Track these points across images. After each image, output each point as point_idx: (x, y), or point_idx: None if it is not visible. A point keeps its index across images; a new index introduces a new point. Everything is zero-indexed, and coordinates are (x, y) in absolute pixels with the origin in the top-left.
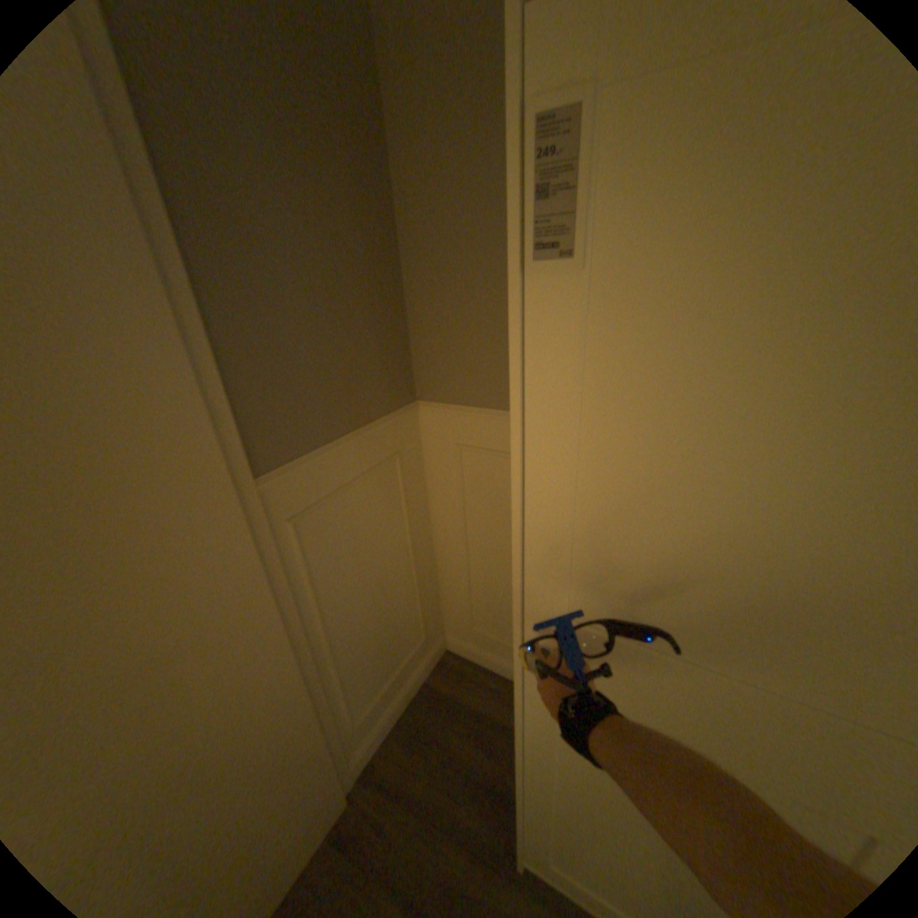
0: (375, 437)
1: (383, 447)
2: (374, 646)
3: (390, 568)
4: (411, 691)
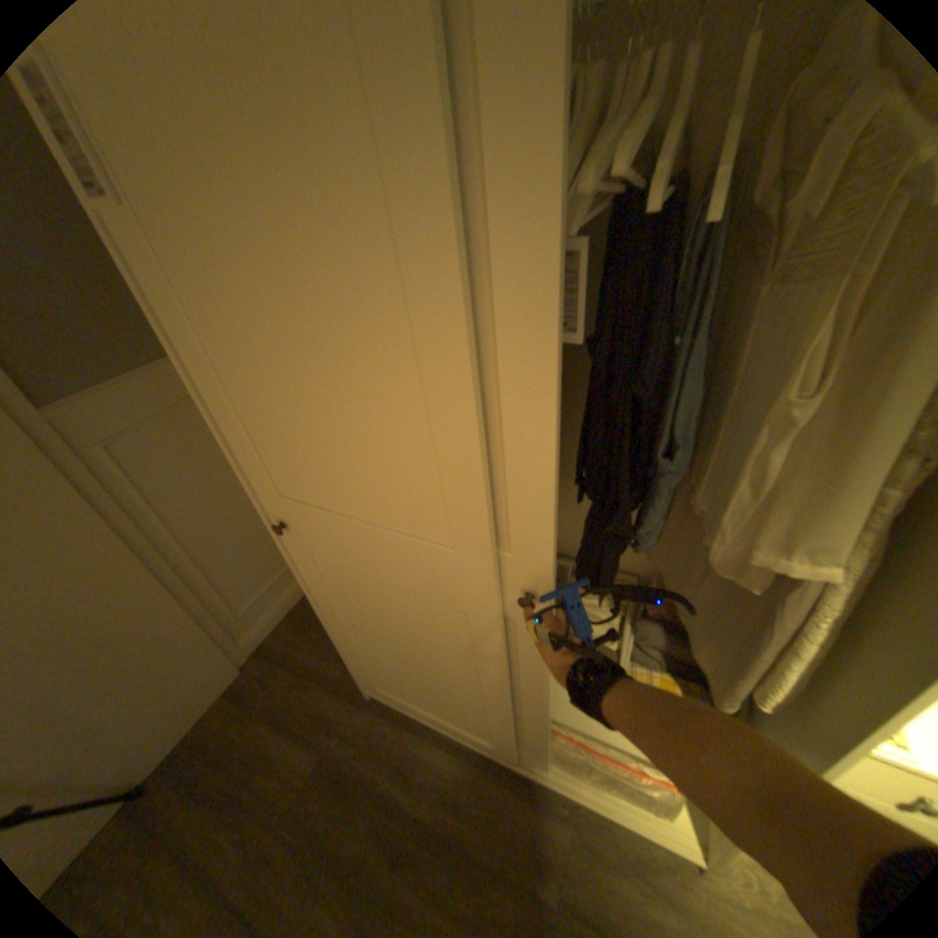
0: None
1: None
2: (244, 551)
3: None
4: None
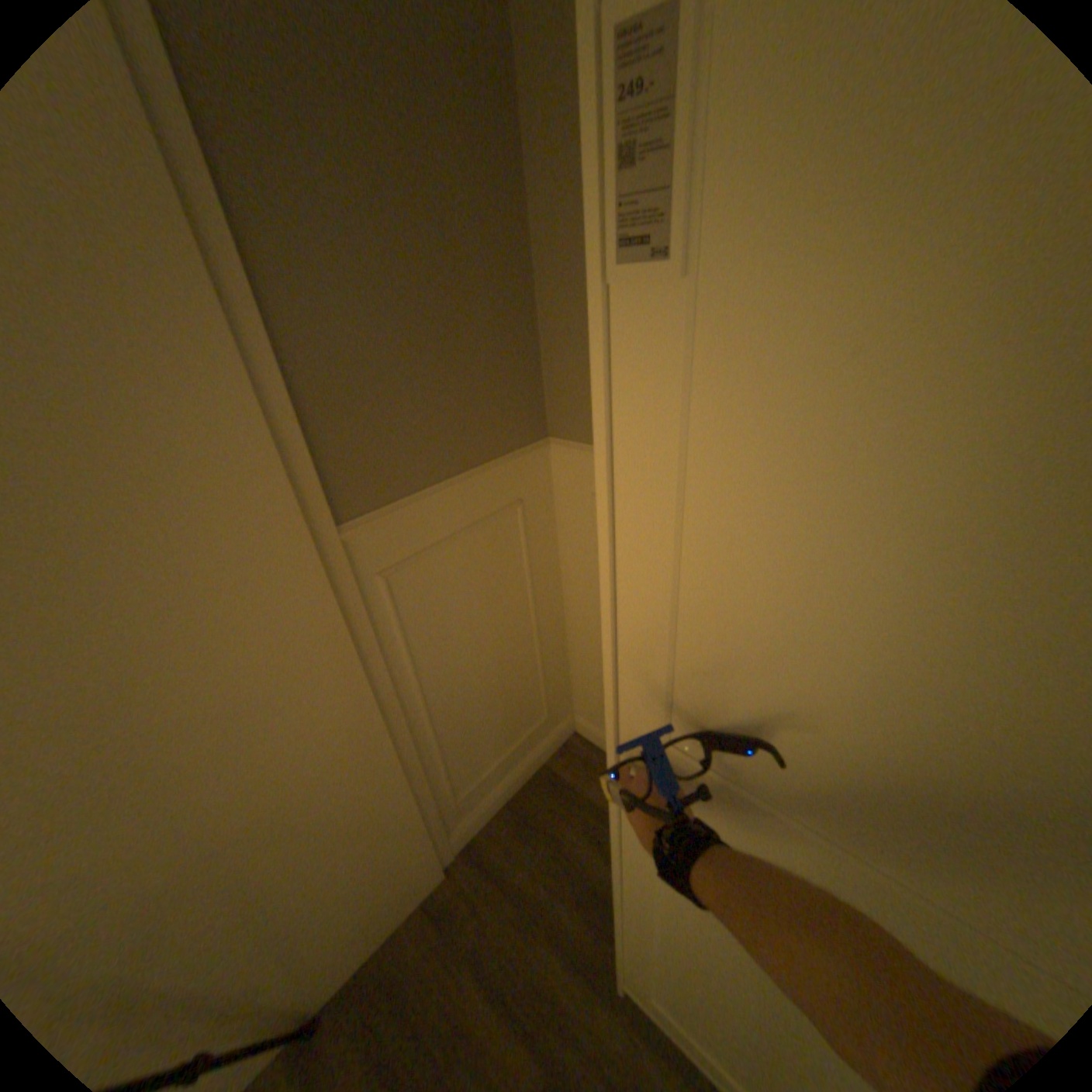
0: (489, 481)
1: (498, 494)
2: (482, 719)
3: (505, 634)
4: (527, 771)
